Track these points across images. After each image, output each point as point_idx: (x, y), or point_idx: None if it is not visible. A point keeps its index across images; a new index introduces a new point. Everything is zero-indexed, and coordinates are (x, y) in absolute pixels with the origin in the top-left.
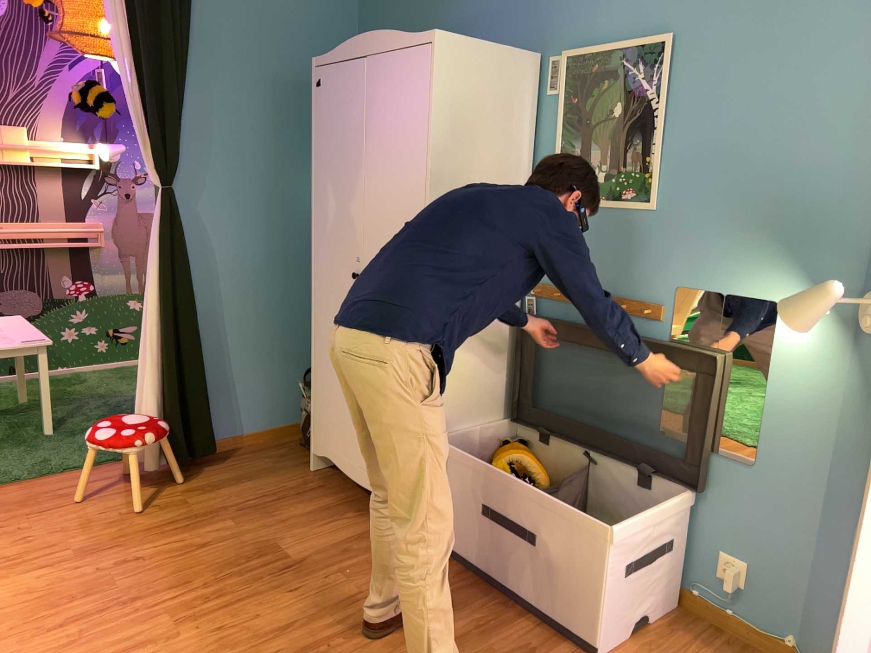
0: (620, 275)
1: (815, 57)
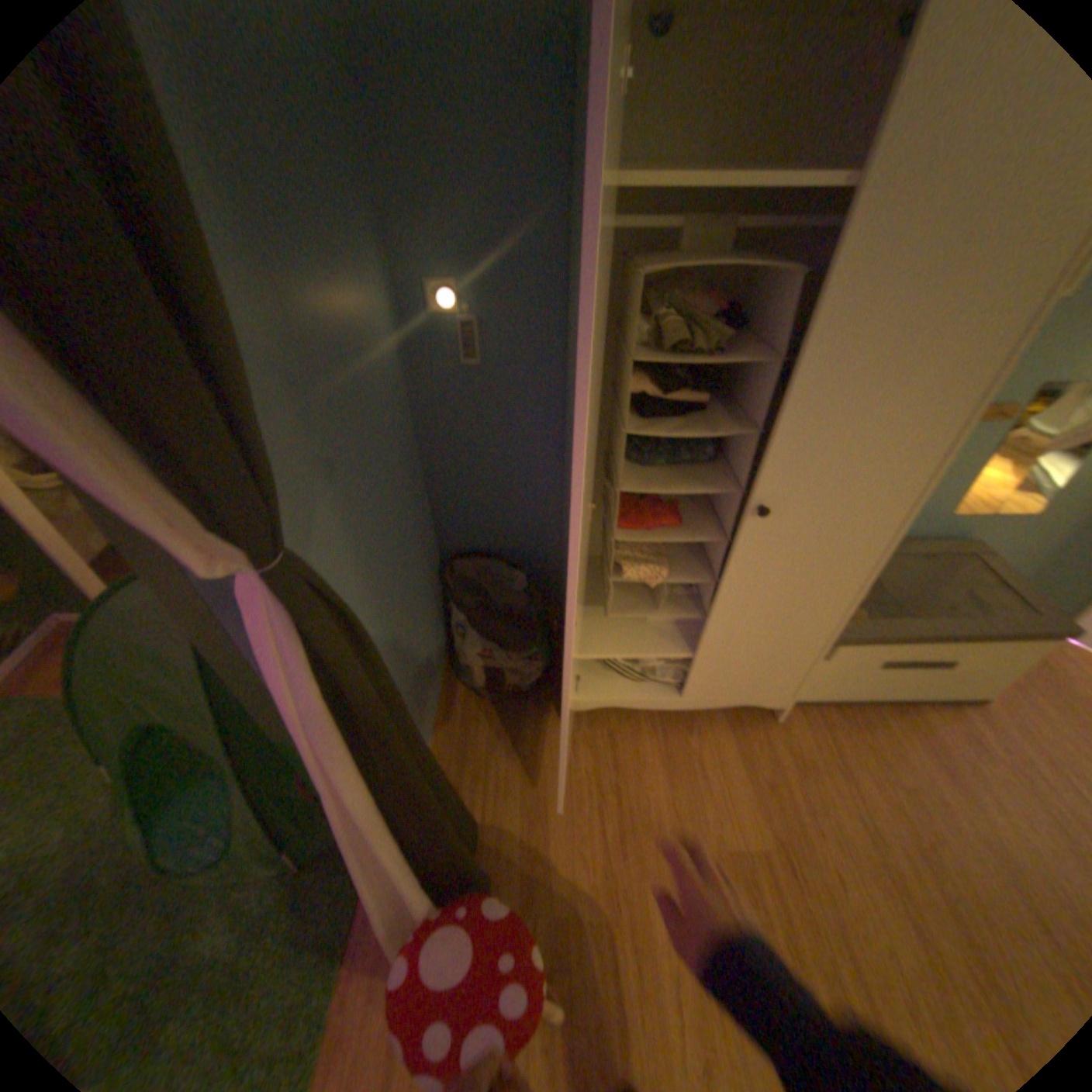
0: None
1: None
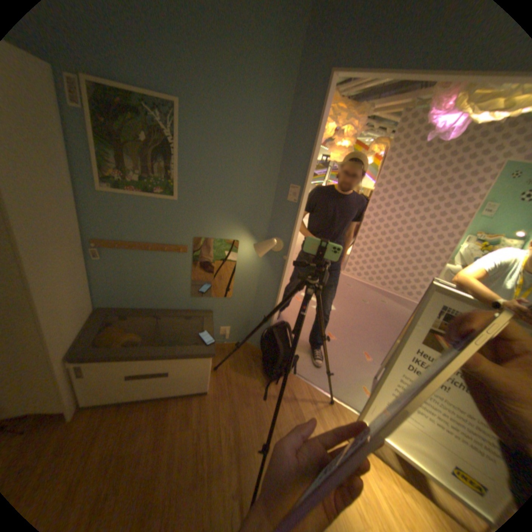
0: (159, 233)
1: (252, 140)
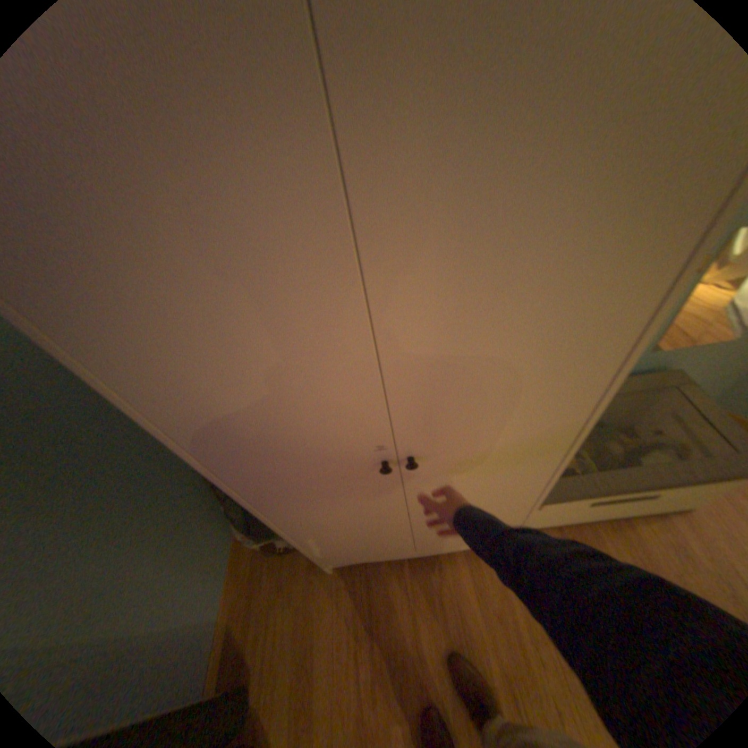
0: None
1: None
